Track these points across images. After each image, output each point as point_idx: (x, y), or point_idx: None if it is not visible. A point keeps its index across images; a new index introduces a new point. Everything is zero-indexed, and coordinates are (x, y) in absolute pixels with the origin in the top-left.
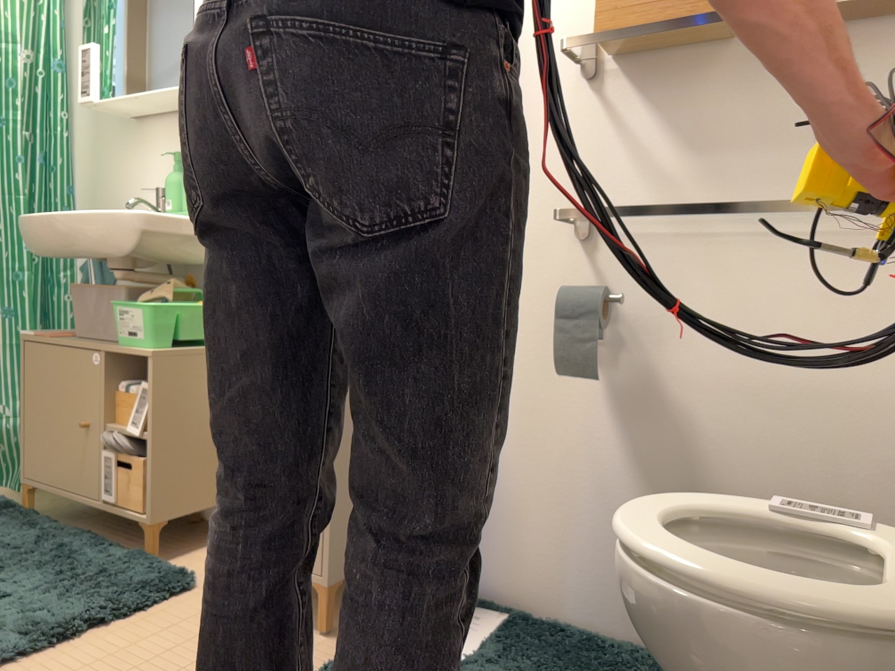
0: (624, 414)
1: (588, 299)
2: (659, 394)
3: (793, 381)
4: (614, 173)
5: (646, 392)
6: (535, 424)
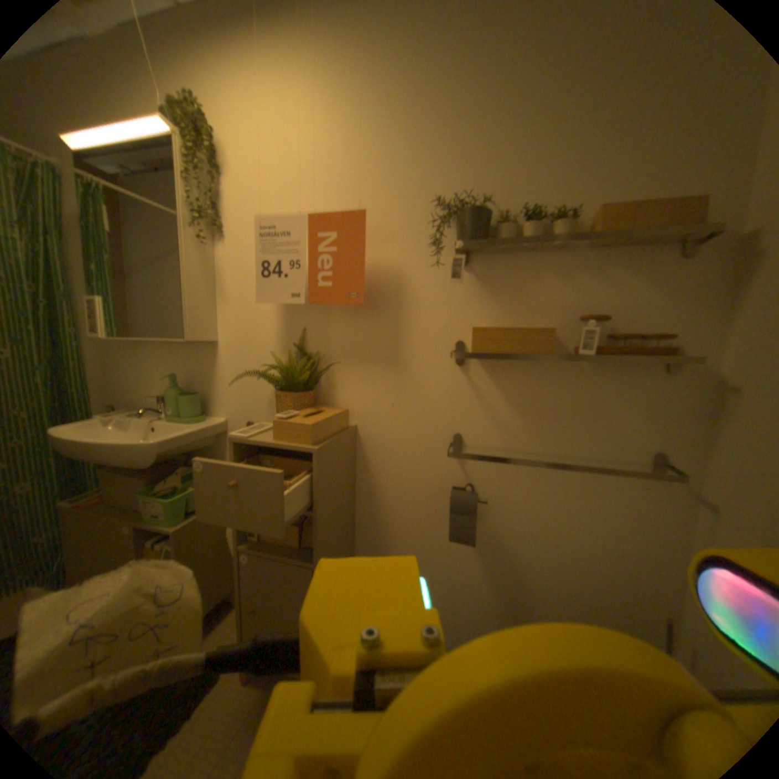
0: (485, 555)
1: (471, 505)
2: (505, 545)
3: (581, 545)
4: (479, 420)
5: (497, 544)
6: (430, 557)
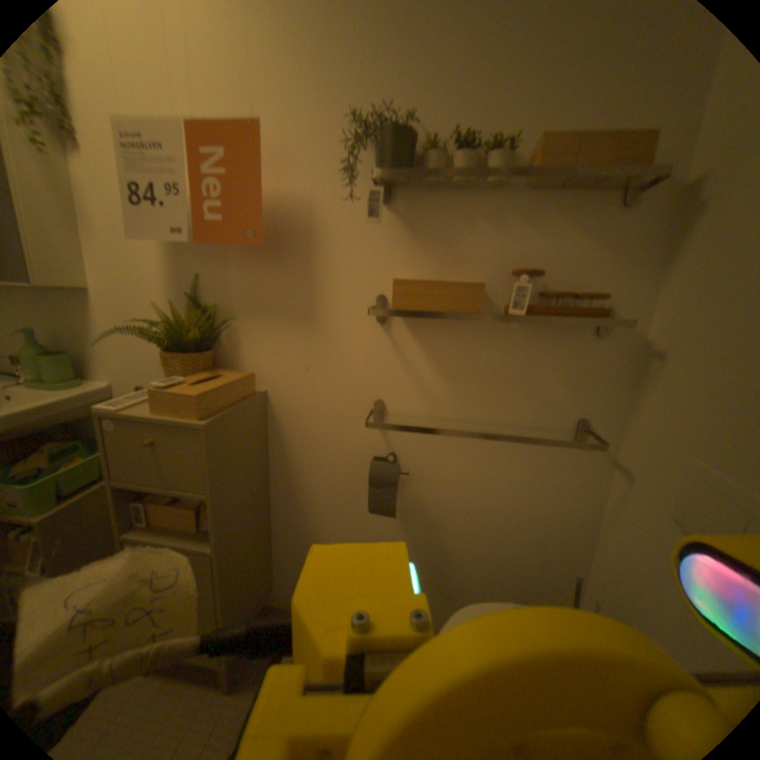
0: (407, 524)
1: (392, 478)
2: (428, 514)
3: (502, 511)
4: (402, 386)
5: (420, 513)
6: (352, 528)
